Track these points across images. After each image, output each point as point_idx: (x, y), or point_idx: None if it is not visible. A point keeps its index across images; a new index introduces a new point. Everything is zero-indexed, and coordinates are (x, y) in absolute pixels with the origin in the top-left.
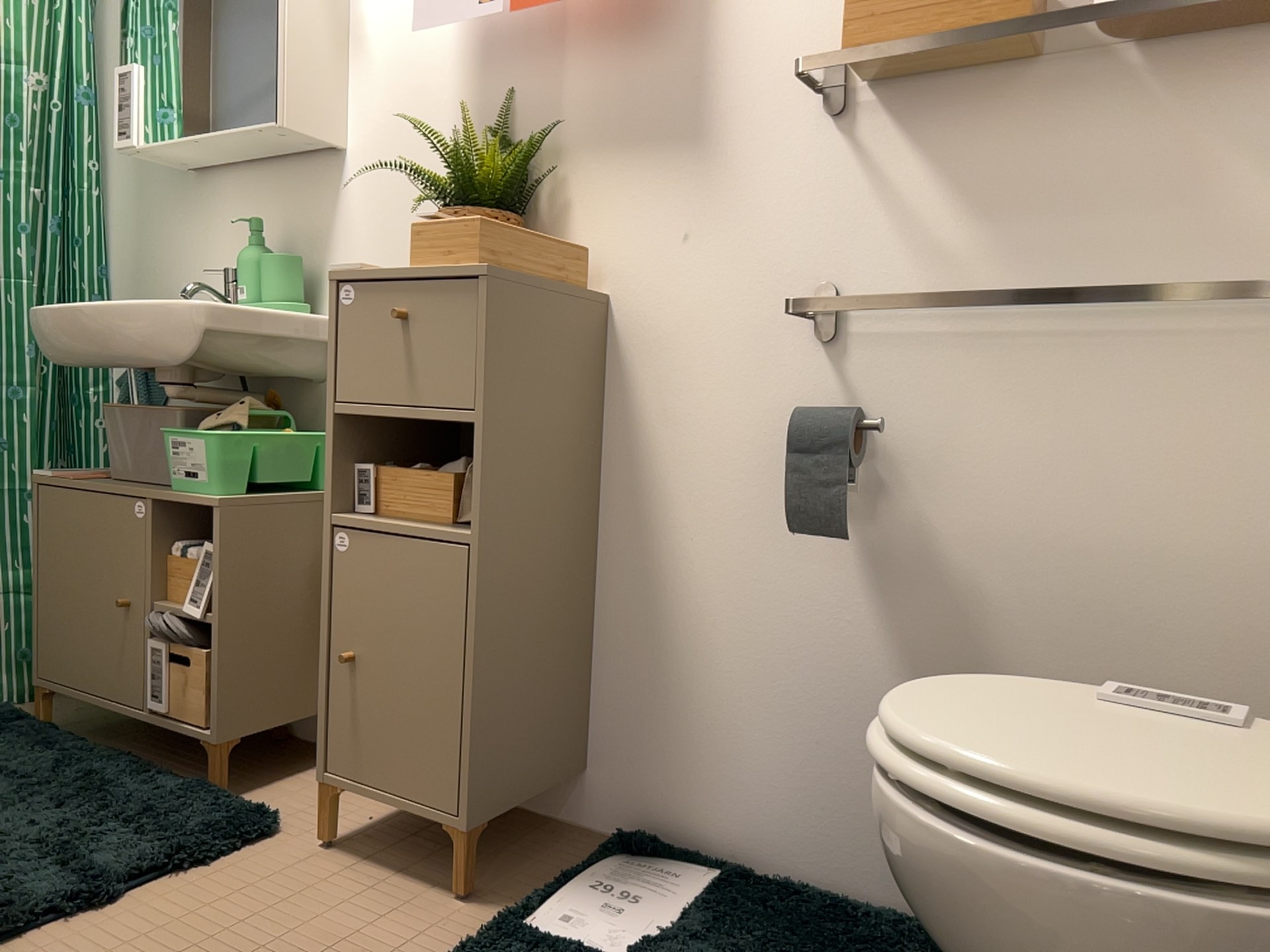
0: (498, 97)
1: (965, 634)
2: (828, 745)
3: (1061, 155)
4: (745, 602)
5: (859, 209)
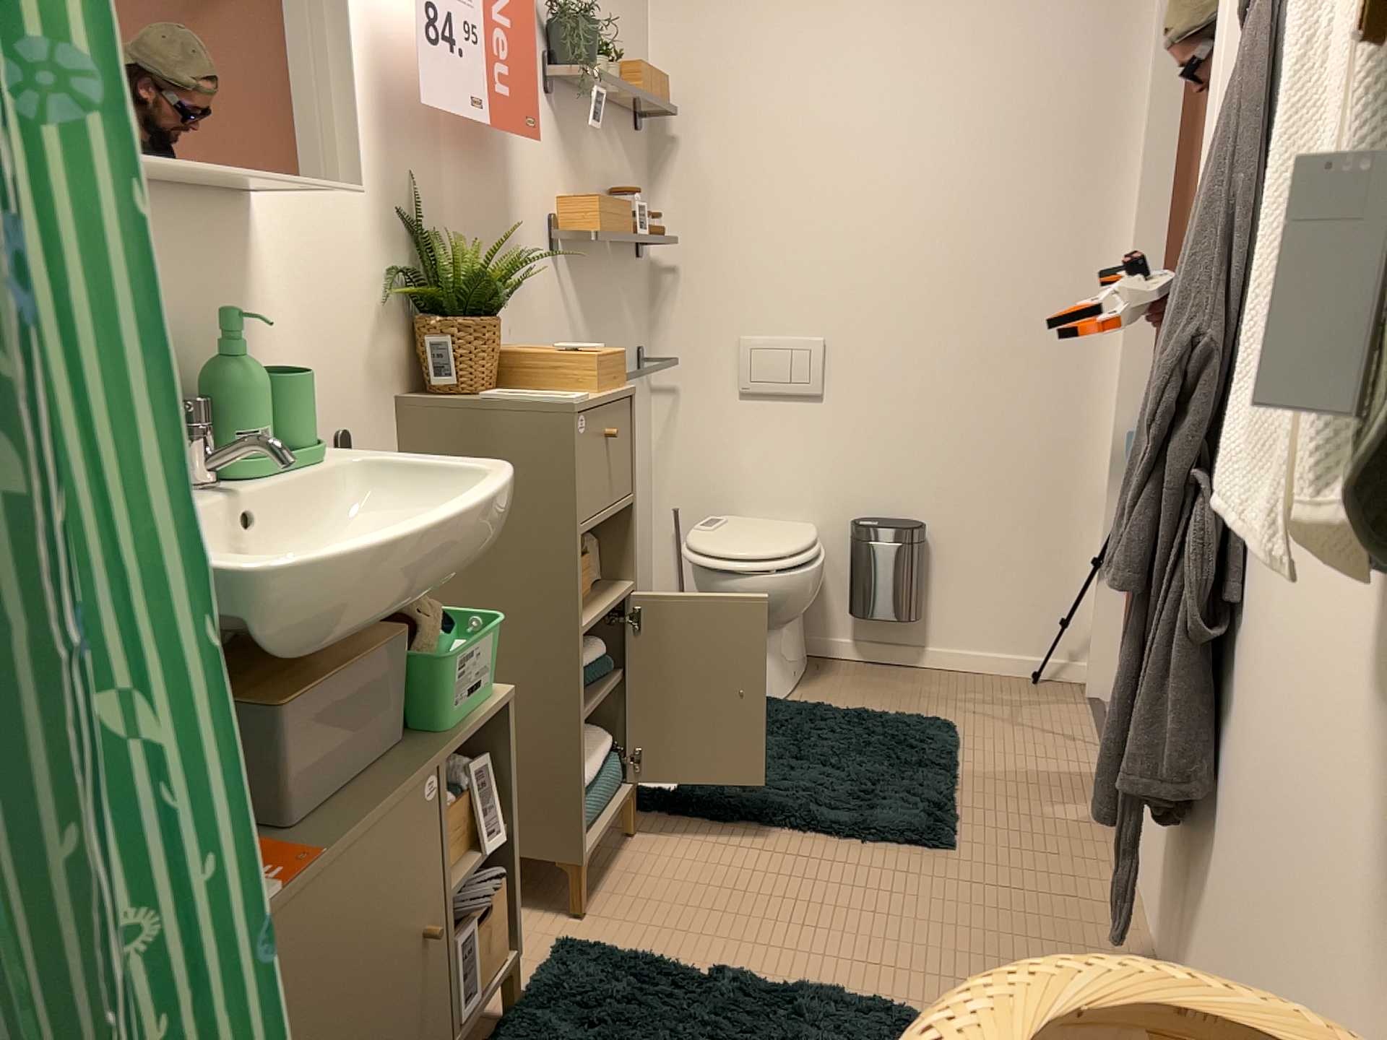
0: (409, 185)
1: None
2: None
3: (603, 297)
4: None
5: (565, 321)
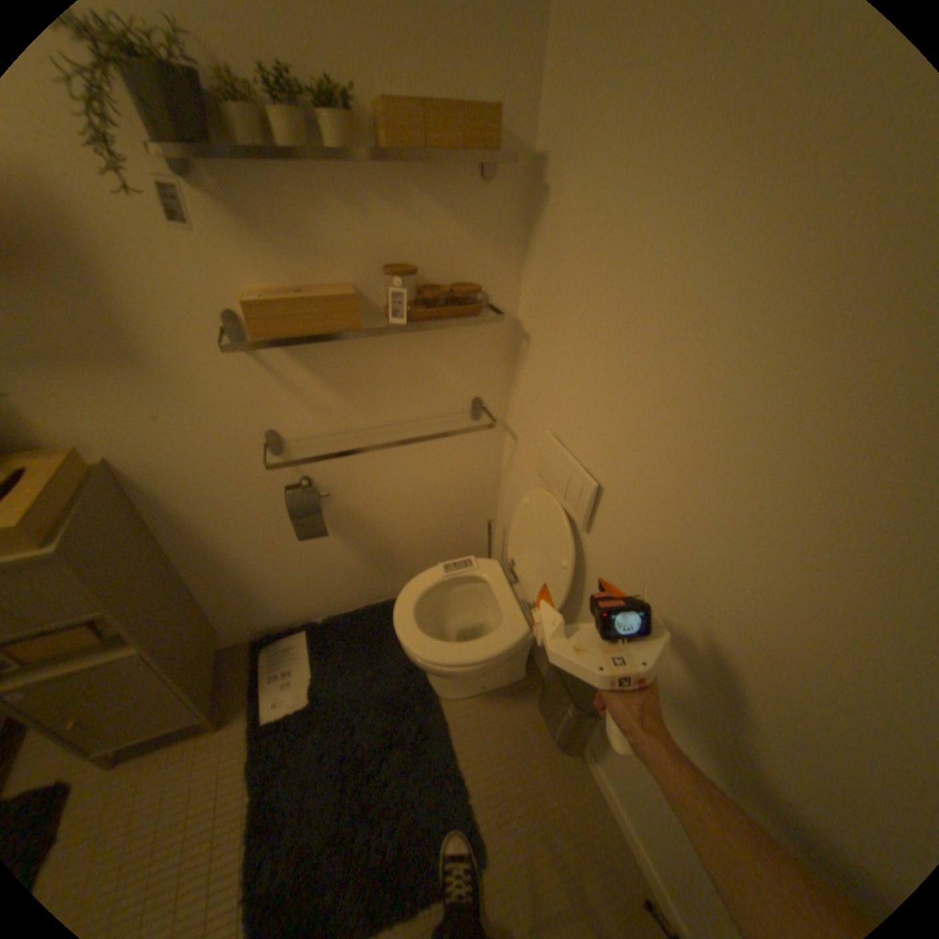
0: None
1: (371, 531)
2: (329, 578)
3: (374, 363)
4: (275, 555)
5: (276, 393)
